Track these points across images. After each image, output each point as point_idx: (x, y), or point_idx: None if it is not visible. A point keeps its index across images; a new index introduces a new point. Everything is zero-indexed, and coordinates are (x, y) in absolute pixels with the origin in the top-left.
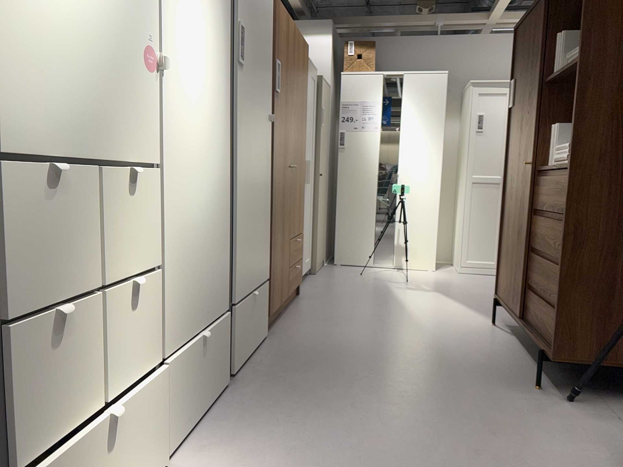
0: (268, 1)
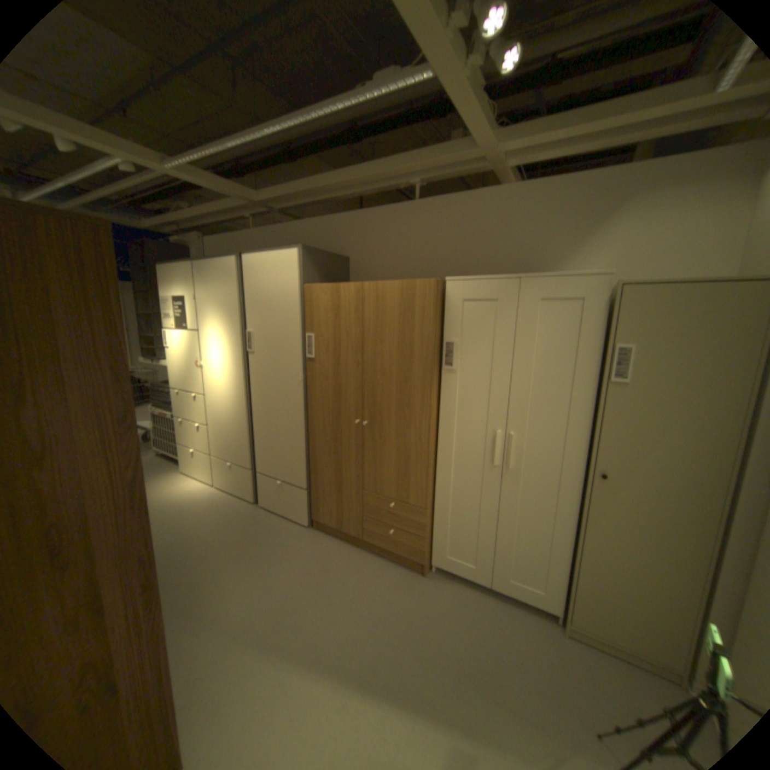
0: (292, 298)
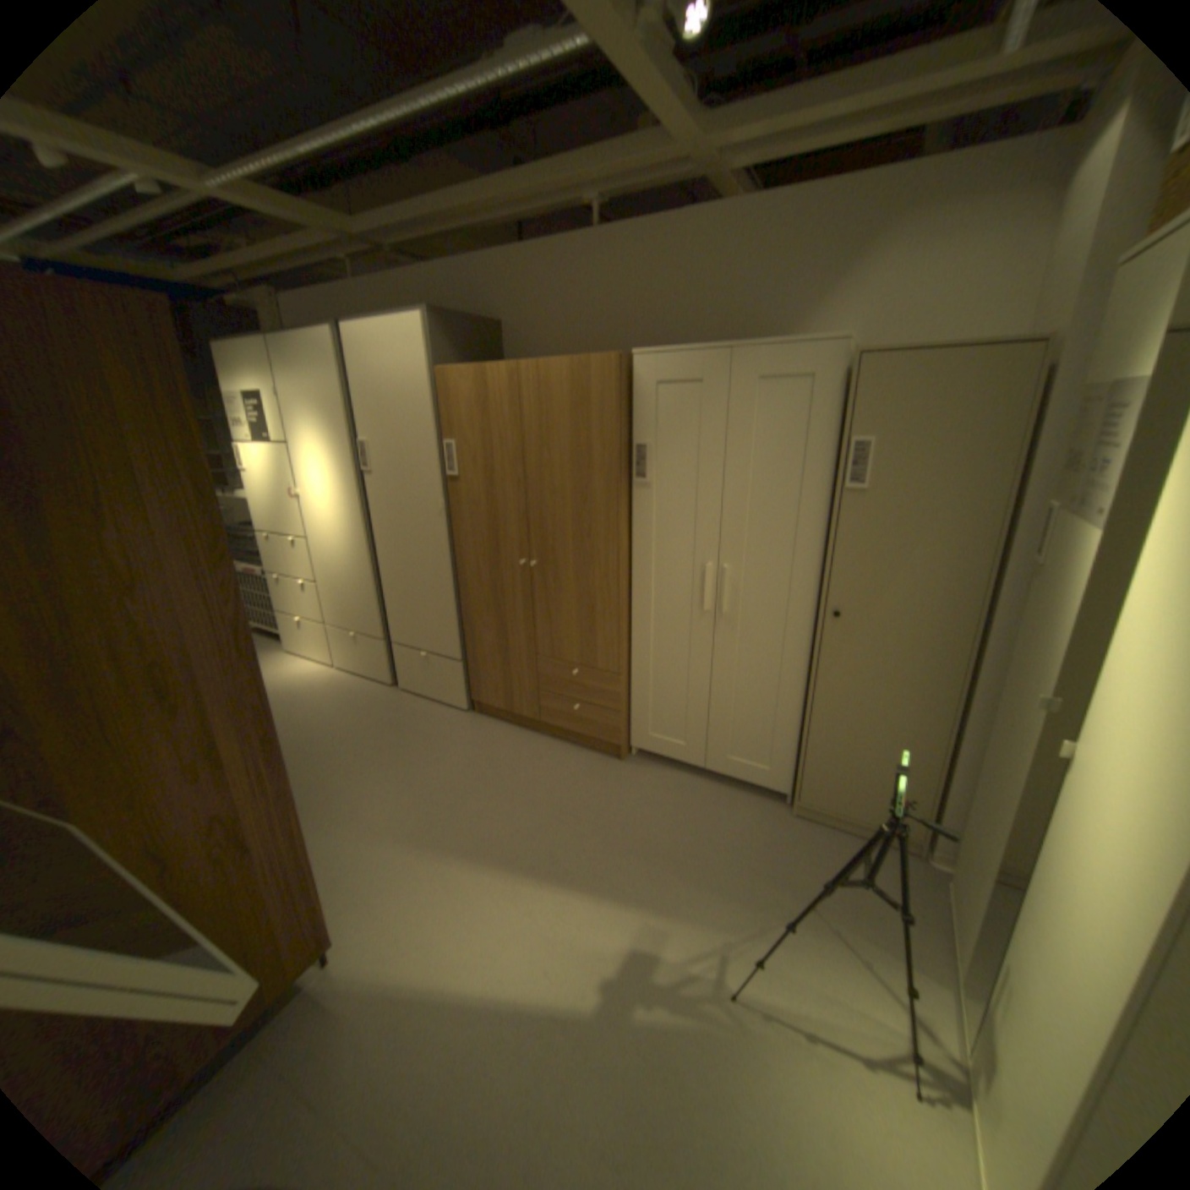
0: (419, 390)
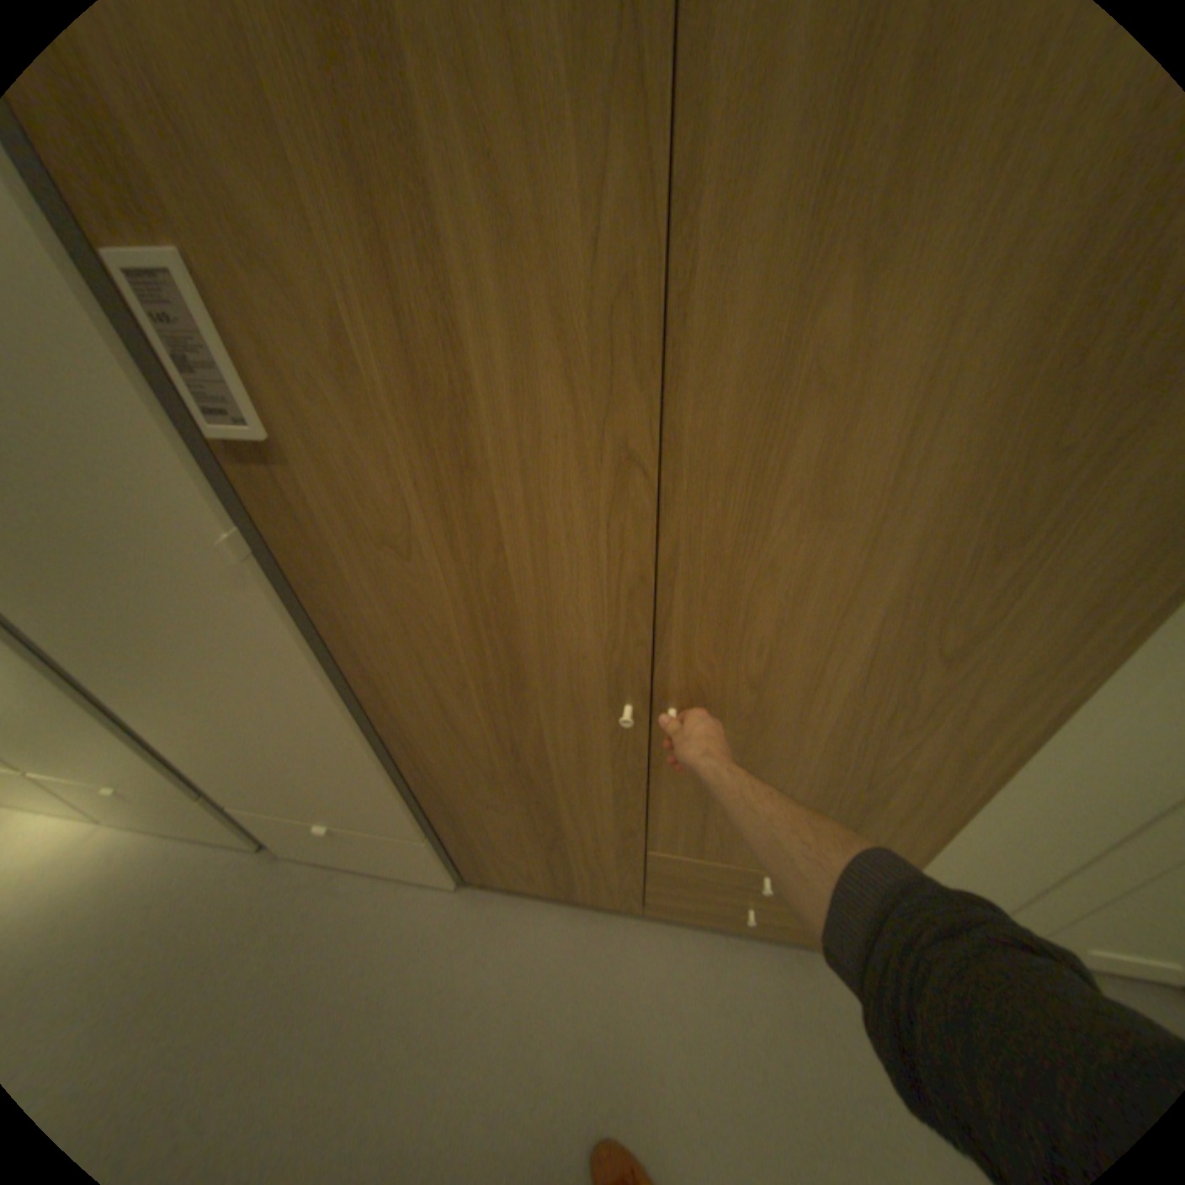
0: None
